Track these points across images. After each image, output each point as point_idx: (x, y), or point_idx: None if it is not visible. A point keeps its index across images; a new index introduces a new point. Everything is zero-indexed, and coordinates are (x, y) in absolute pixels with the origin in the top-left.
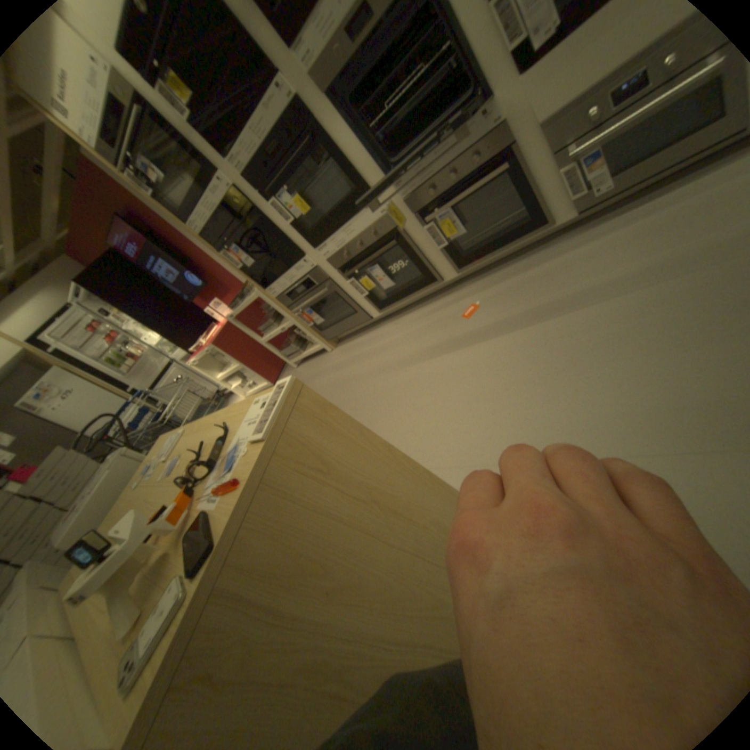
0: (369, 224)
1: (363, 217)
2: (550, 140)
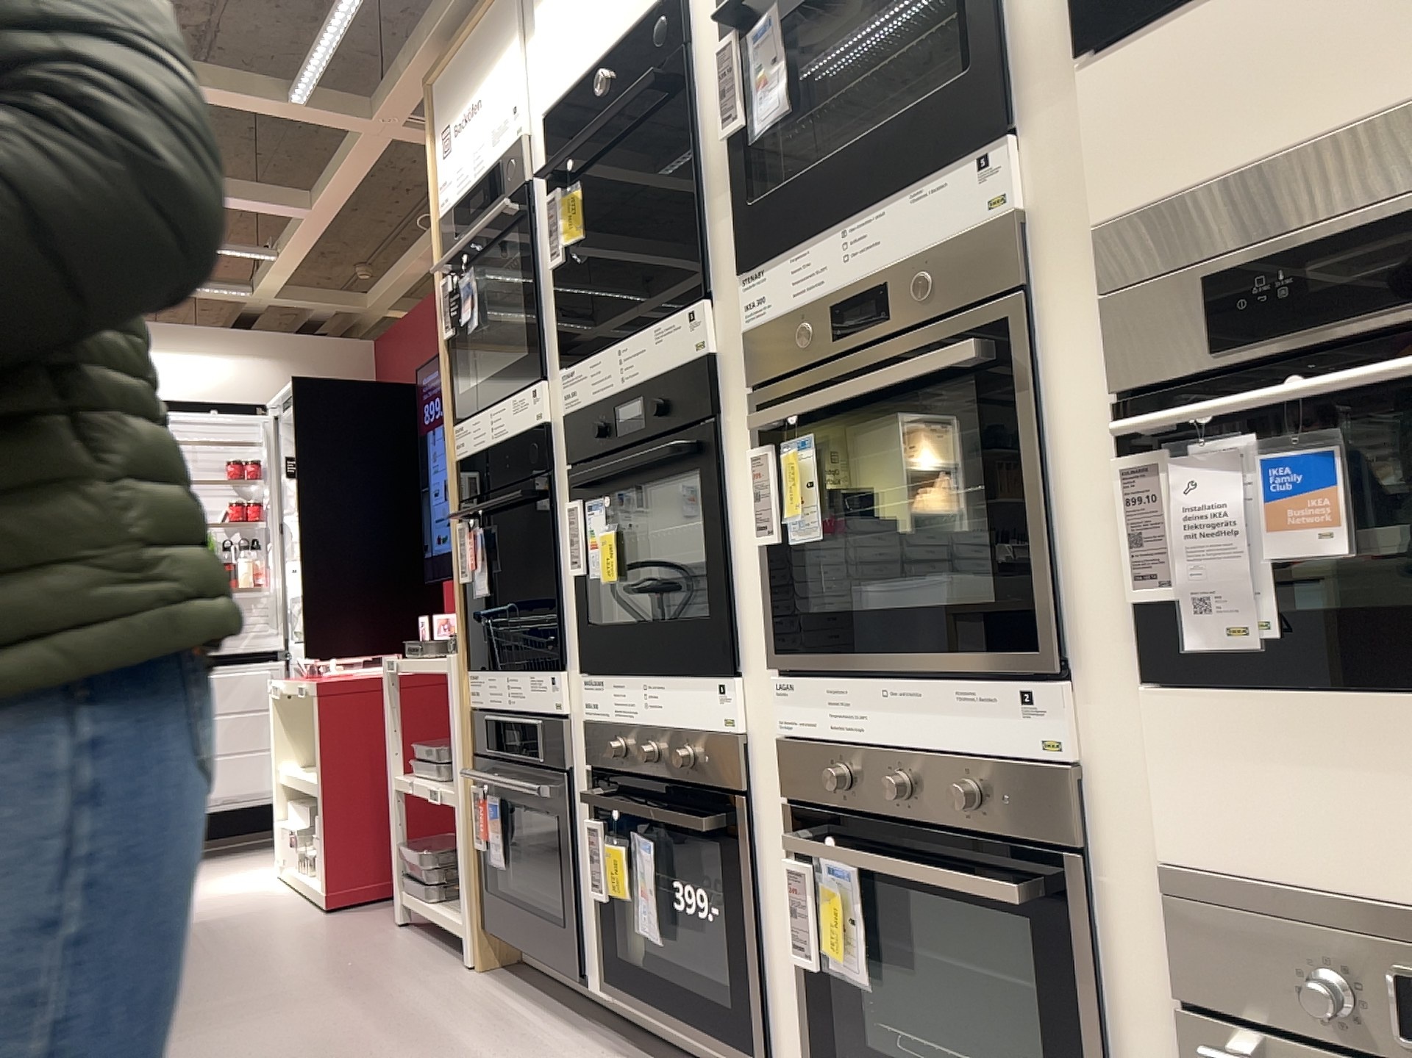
0: (690, 727)
1: (688, 700)
2: (1175, 952)
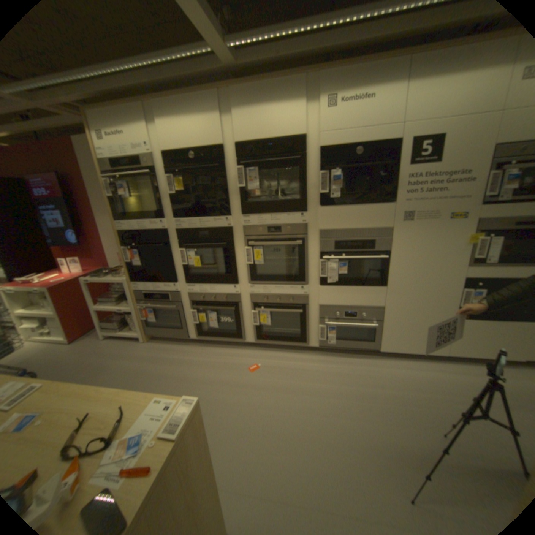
0: (225, 294)
1: (224, 289)
2: (319, 314)
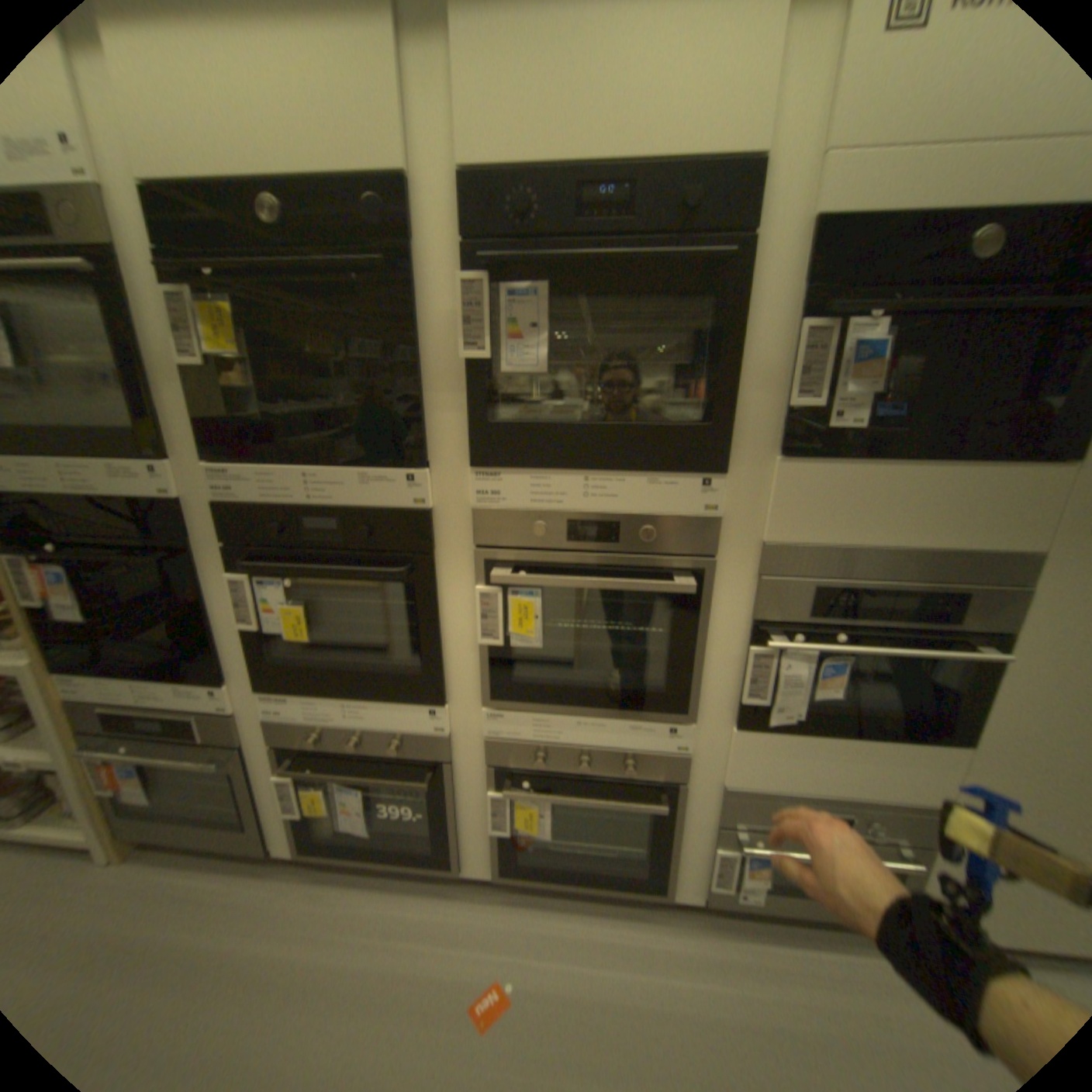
0: (396, 732)
1: (395, 718)
2: (724, 816)
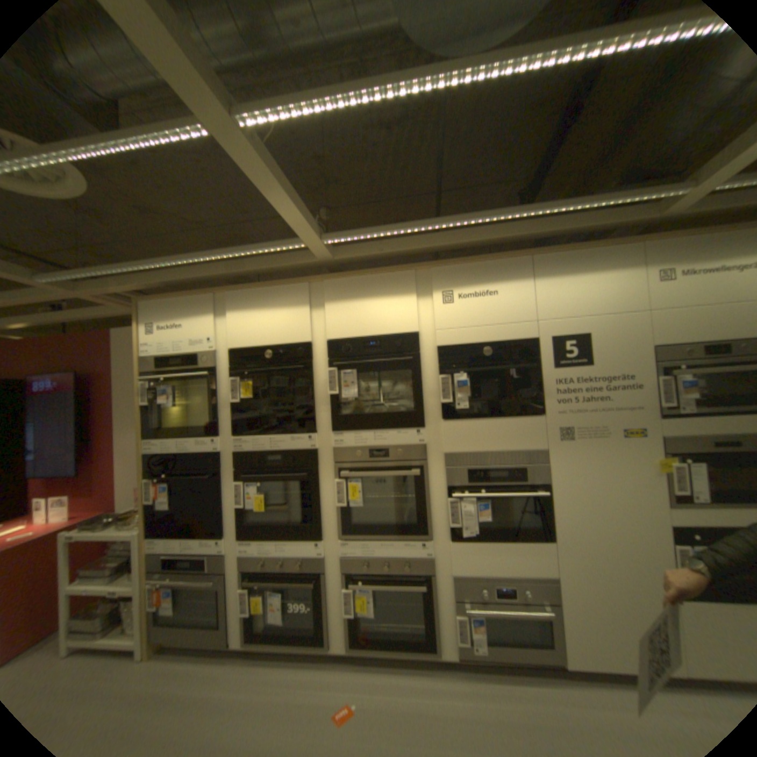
0: (299, 558)
1: (299, 550)
2: (455, 595)
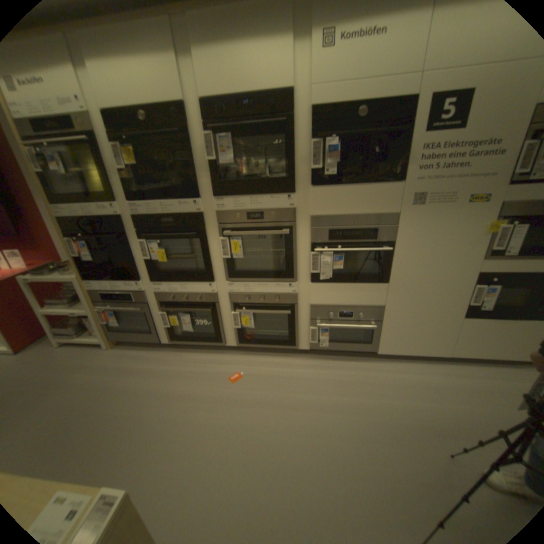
0: (198, 292)
1: (197, 287)
2: (310, 314)
